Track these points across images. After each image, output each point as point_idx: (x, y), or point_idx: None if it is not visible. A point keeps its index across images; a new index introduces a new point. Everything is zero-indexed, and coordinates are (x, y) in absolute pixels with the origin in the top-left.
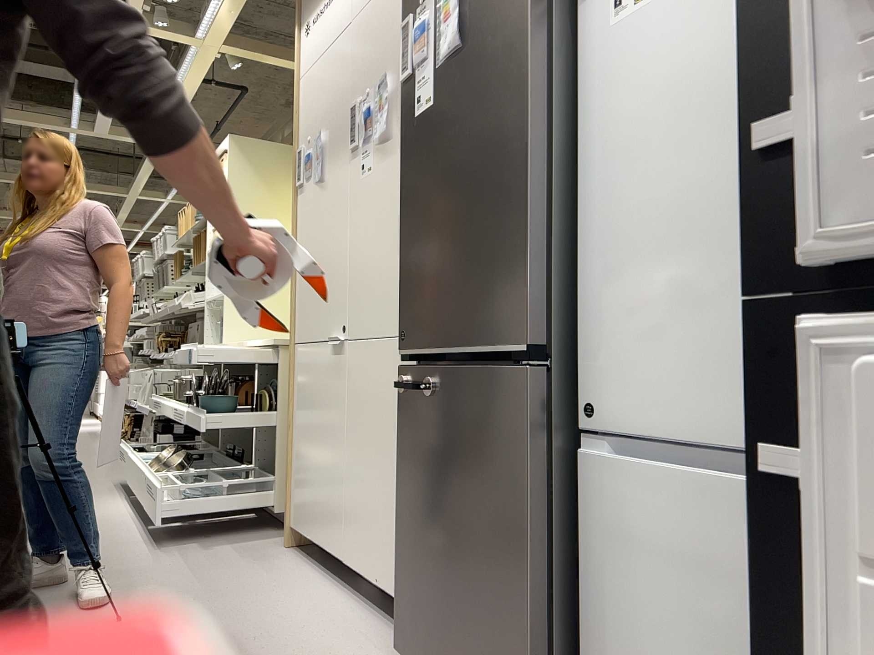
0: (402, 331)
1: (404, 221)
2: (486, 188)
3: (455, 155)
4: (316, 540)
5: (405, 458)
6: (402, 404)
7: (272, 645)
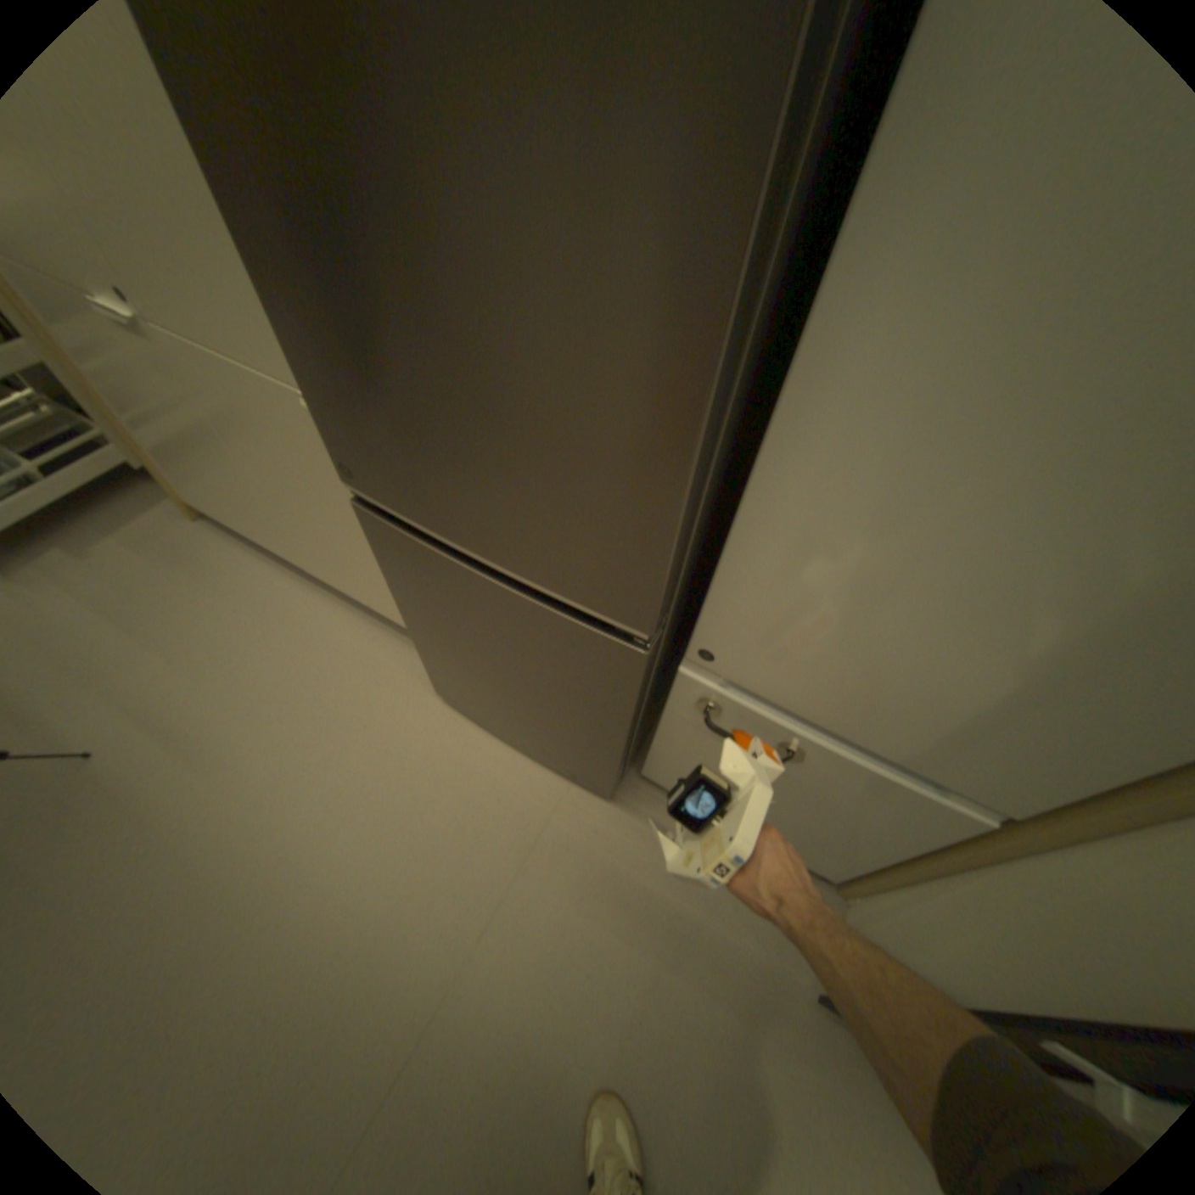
0: (341, 457)
1: (246, 237)
2: (553, 353)
3: (415, 175)
4: (244, 532)
5: (408, 595)
6: (379, 543)
7: (303, 714)
